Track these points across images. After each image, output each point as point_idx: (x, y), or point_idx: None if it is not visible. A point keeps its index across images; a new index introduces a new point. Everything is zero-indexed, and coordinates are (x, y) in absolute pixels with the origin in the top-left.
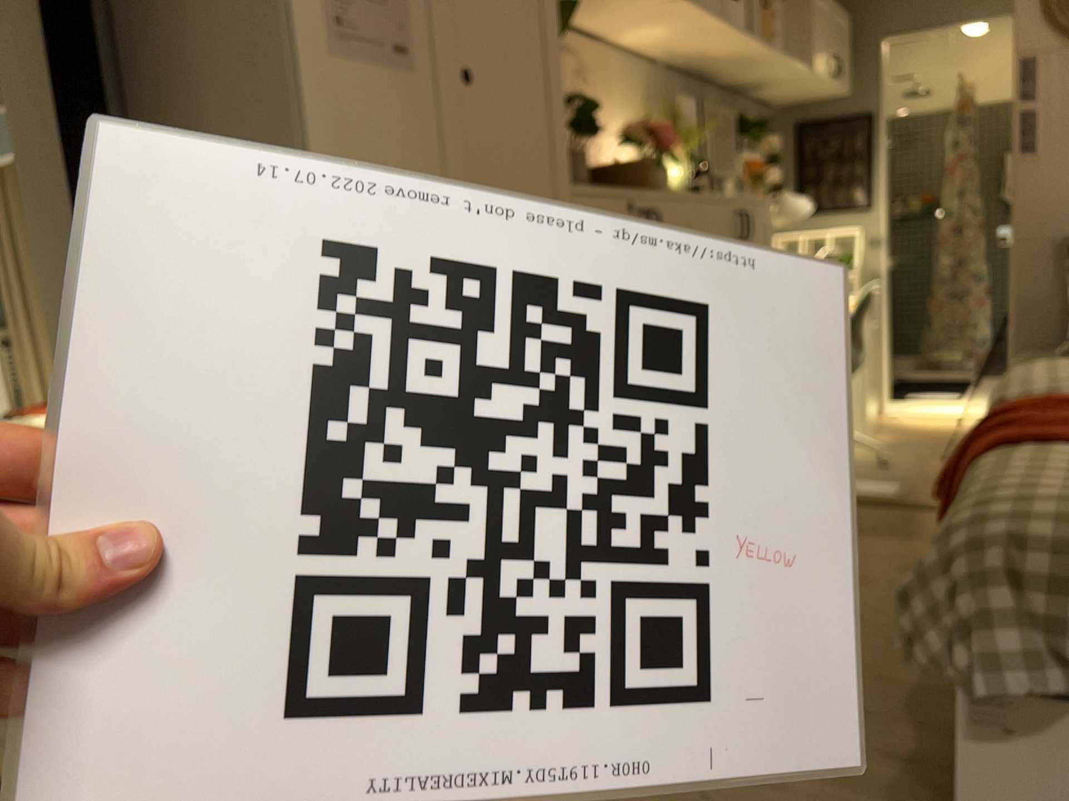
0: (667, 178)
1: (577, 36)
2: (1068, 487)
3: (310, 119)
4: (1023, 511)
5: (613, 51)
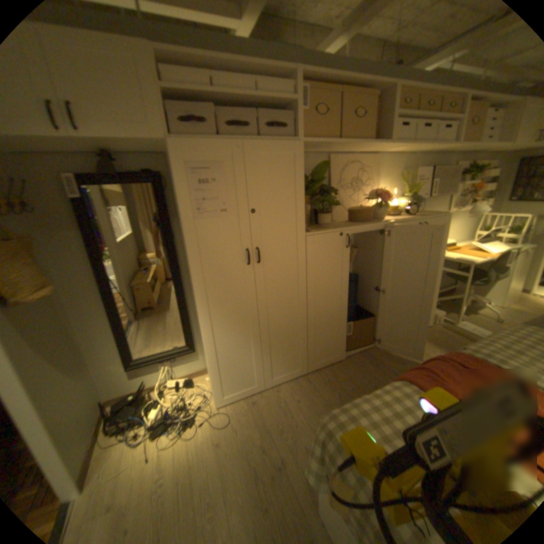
0: (385, 212)
1: (363, 155)
2: (378, 424)
3: (187, 240)
4: (348, 424)
5: (386, 154)
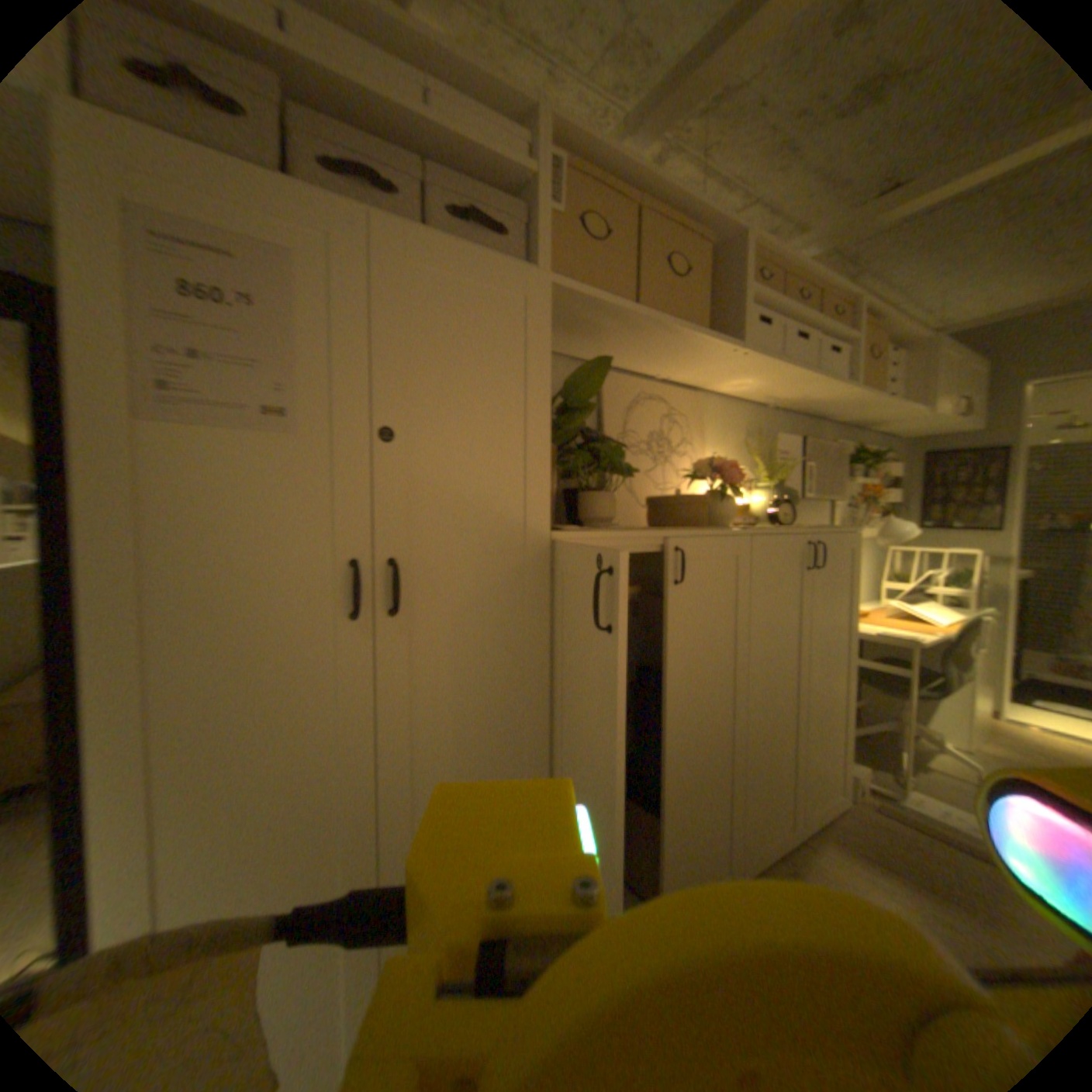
0: (732, 508)
1: (671, 384)
2: None
3: (83, 488)
4: None
5: (715, 395)
